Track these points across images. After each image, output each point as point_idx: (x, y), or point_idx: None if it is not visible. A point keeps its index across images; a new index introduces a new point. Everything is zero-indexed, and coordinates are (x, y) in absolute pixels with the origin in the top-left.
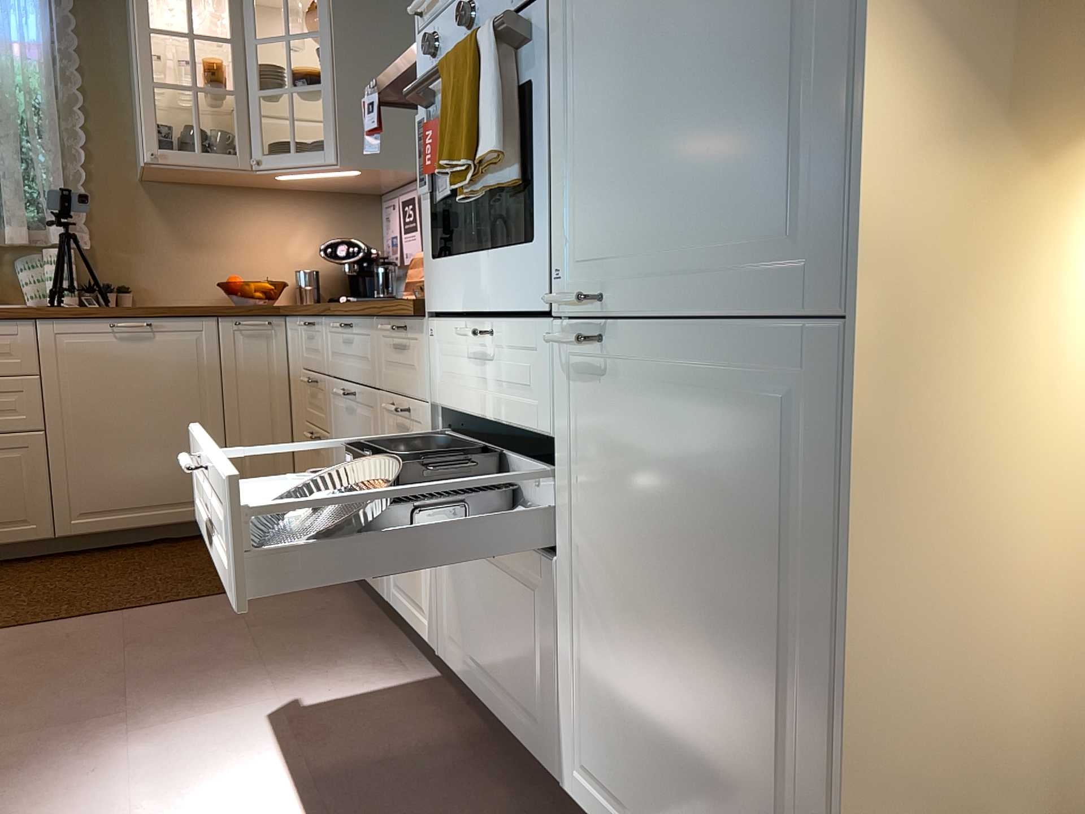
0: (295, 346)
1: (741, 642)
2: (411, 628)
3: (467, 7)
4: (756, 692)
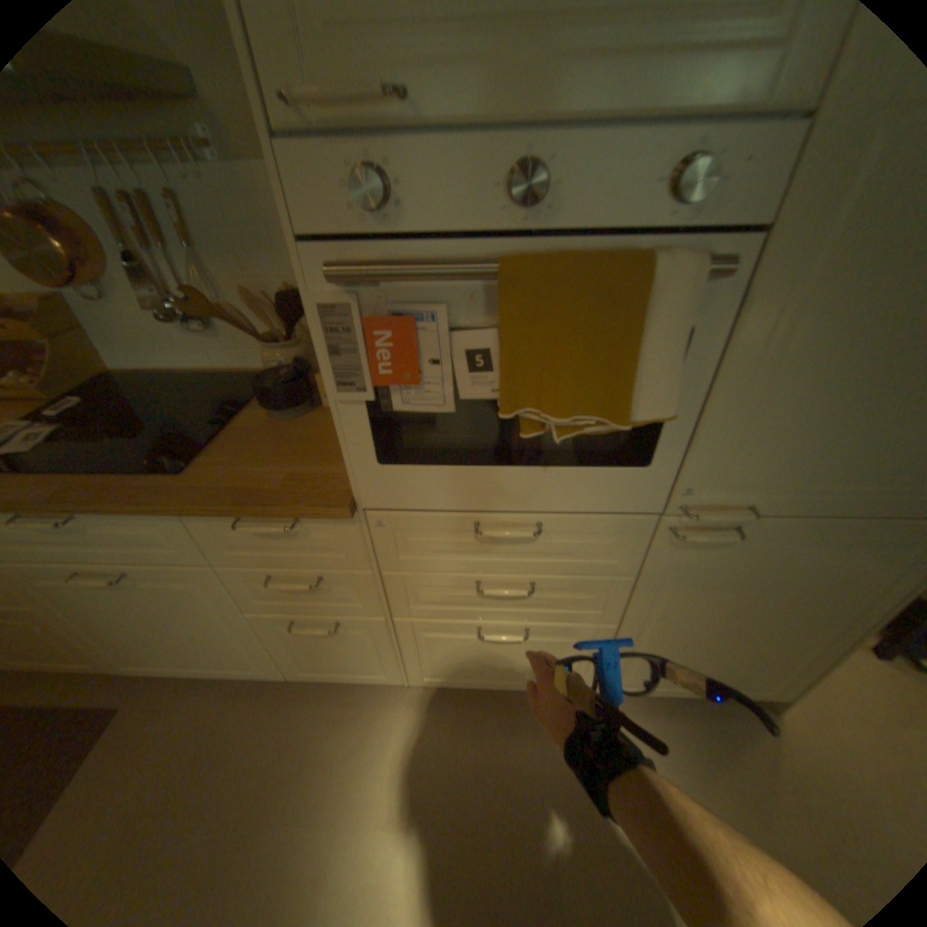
0: None
1: (801, 626)
2: (341, 682)
3: (543, 176)
4: (802, 637)
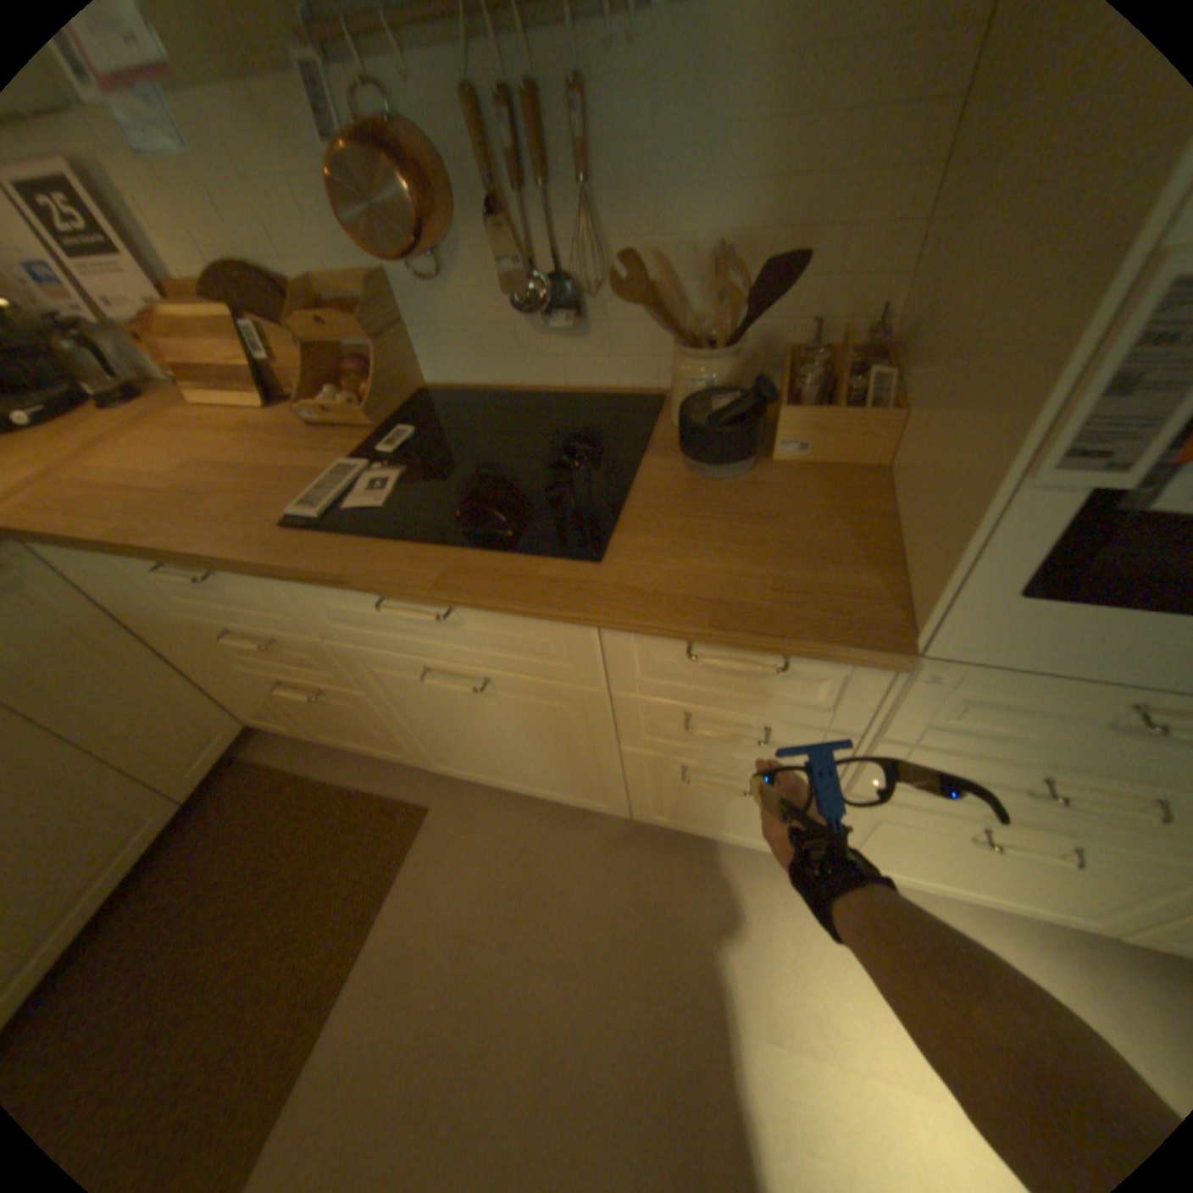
0: (108, 583)
1: None
2: (707, 837)
3: None
4: None
